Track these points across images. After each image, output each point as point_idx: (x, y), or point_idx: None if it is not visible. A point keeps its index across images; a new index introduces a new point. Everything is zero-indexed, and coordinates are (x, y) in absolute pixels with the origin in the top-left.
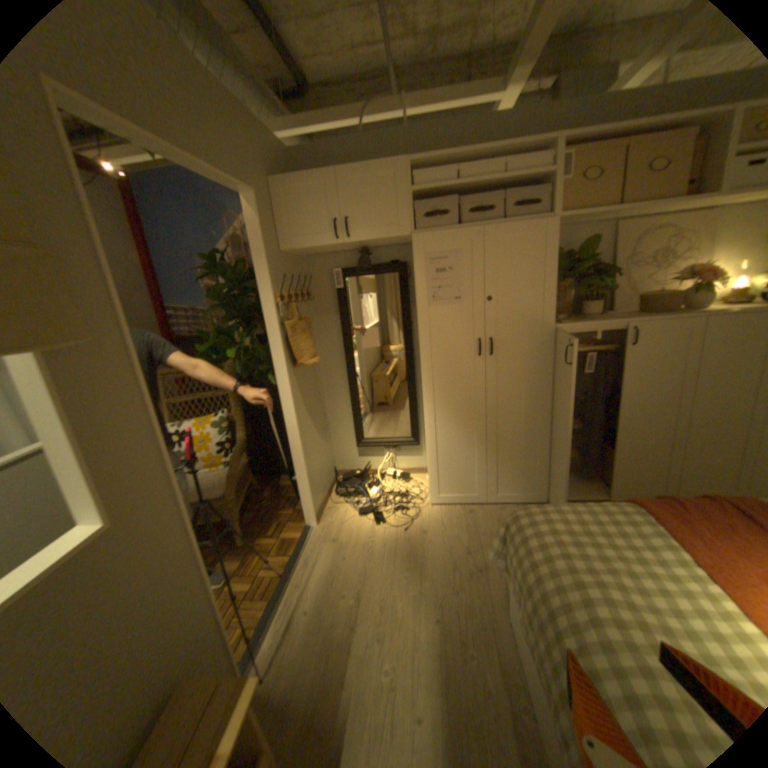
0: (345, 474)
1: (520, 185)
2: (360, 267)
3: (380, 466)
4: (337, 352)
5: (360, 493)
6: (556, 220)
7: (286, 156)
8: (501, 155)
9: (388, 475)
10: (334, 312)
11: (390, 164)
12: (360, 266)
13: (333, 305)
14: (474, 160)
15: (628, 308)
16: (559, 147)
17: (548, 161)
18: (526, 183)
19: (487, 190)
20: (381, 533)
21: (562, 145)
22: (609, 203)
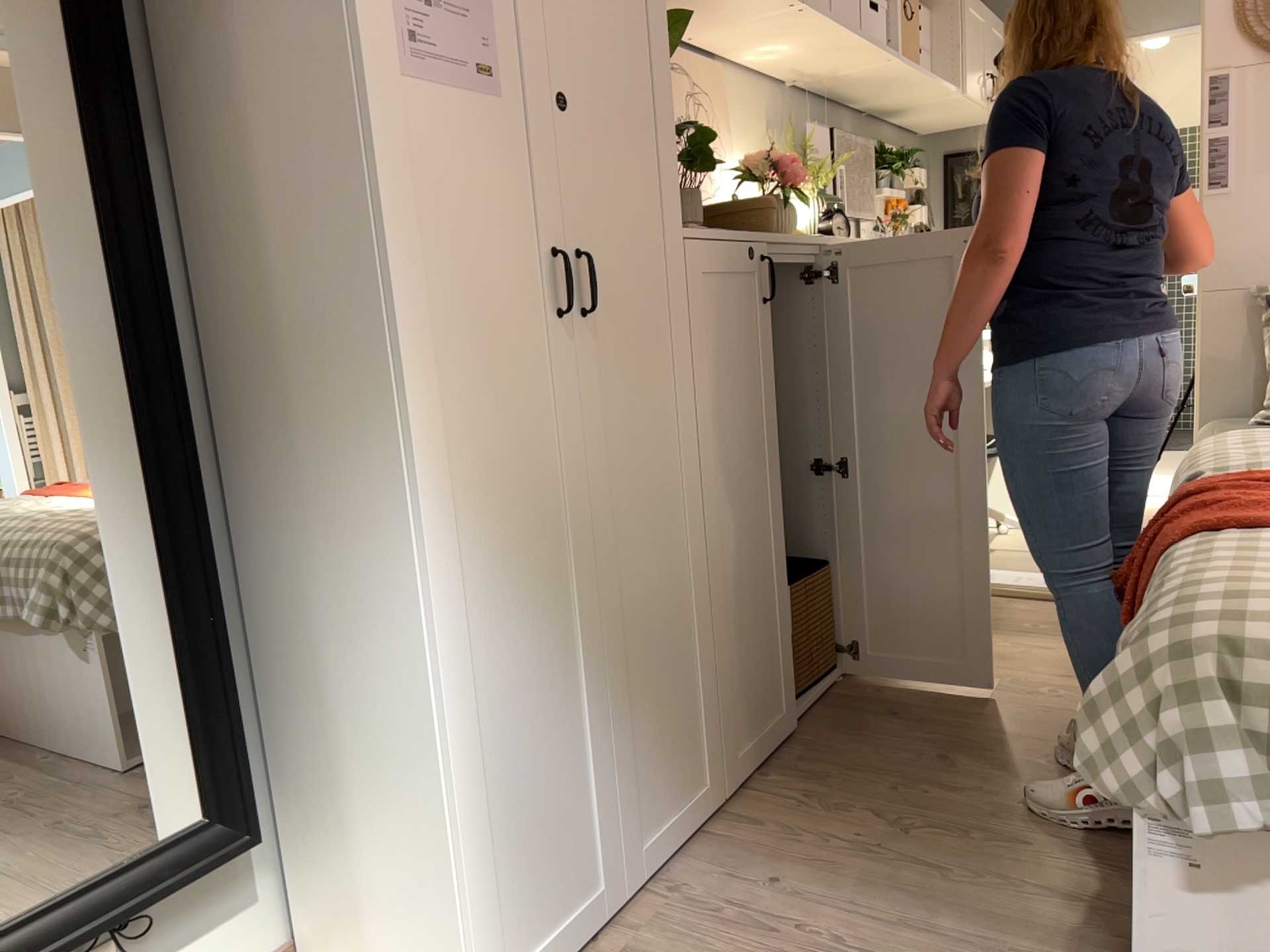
0: None
1: None
2: None
3: None
4: None
5: None
6: None
7: None
8: None
9: None
10: None
11: None
12: None
13: None
14: None
15: None
16: None
17: None
18: None
19: None
20: None
21: None
22: None
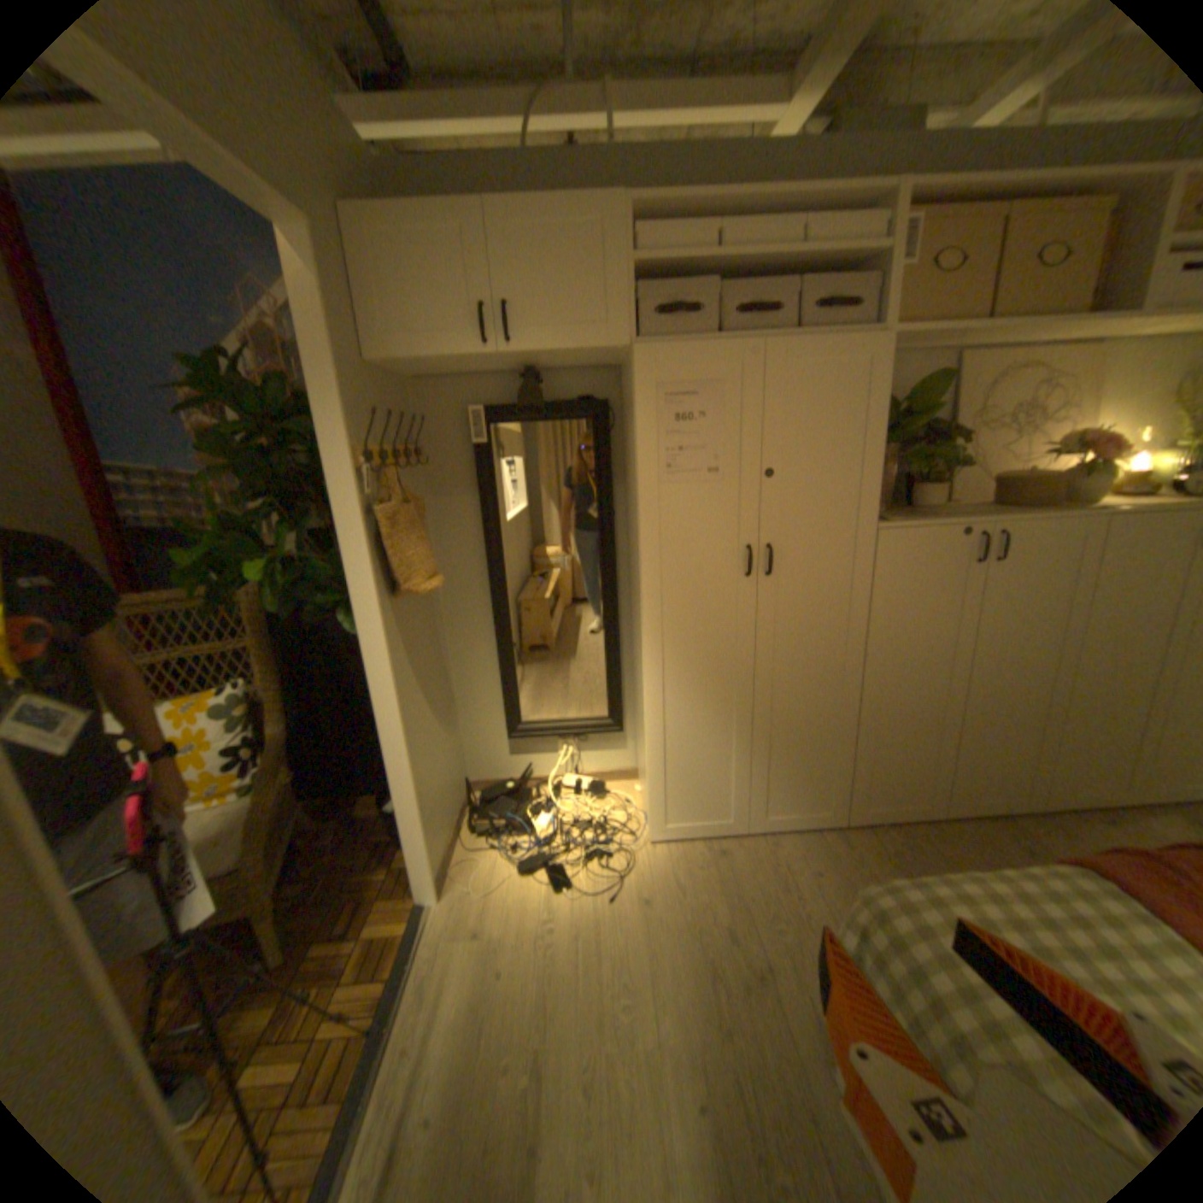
0: (485, 787)
1: (822, 271)
2: (520, 404)
3: (551, 770)
4: (473, 562)
5: (517, 827)
6: (889, 337)
7: (374, 172)
8: (794, 210)
9: (566, 785)
10: (468, 488)
11: (595, 201)
12: (520, 402)
13: (467, 475)
14: (747, 214)
15: (973, 497)
16: (902, 204)
17: (880, 229)
18: (833, 268)
19: (764, 275)
20: (566, 910)
21: (898, 205)
22: (965, 317)
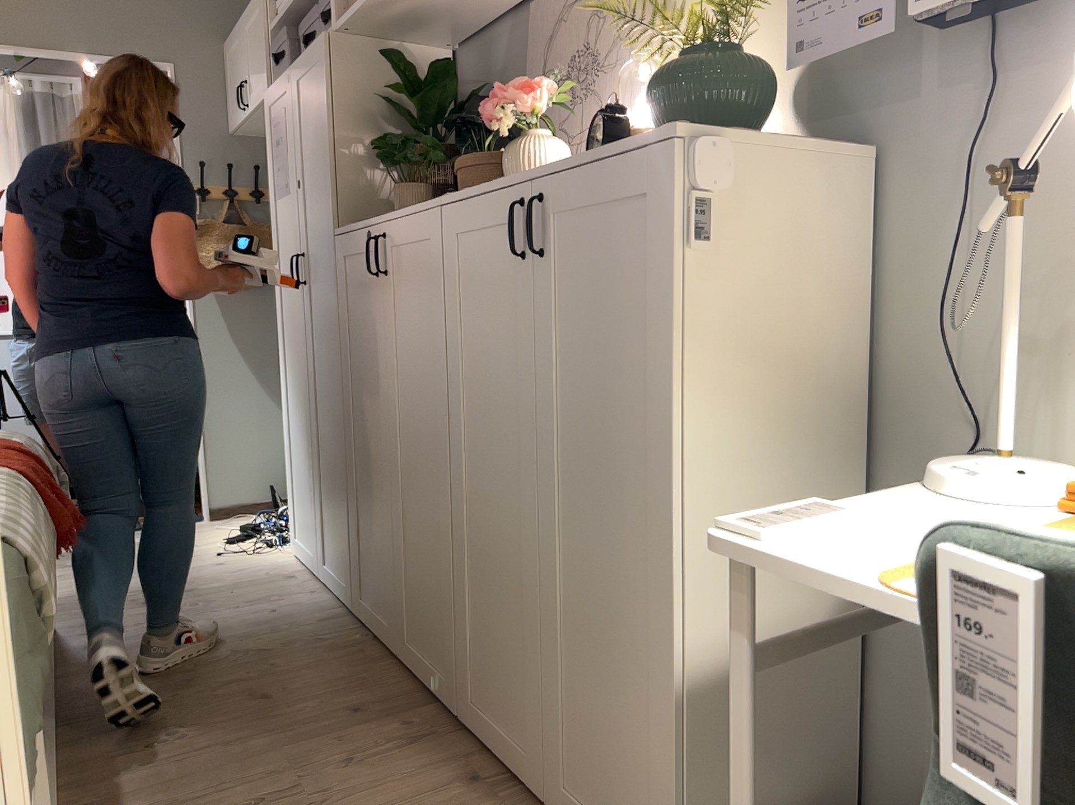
0: None
1: None
2: None
3: None
4: None
5: (280, 508)
6: (327, 34)
7: None
8: None
9: None
10: None
11: None
12: None
13: None
14: None
15: None
16: None
17: None
18: None
19: None
20: (209, 547)
21: None
22: None
